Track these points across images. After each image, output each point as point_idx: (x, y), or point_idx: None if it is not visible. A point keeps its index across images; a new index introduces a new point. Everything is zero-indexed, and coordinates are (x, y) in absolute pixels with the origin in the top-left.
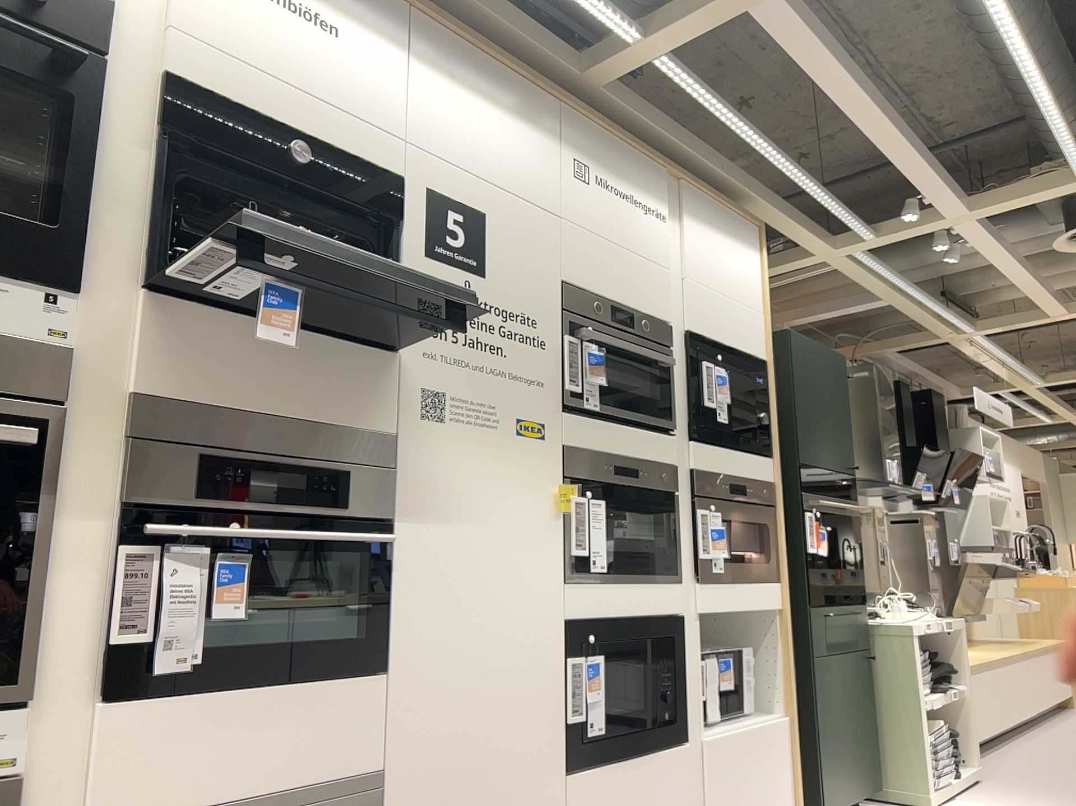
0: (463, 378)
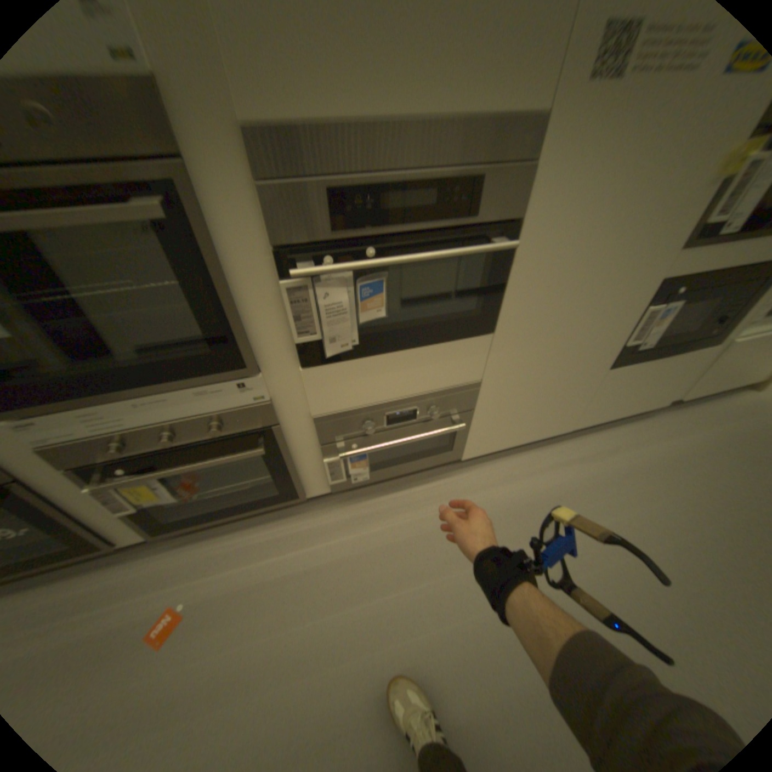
0: None
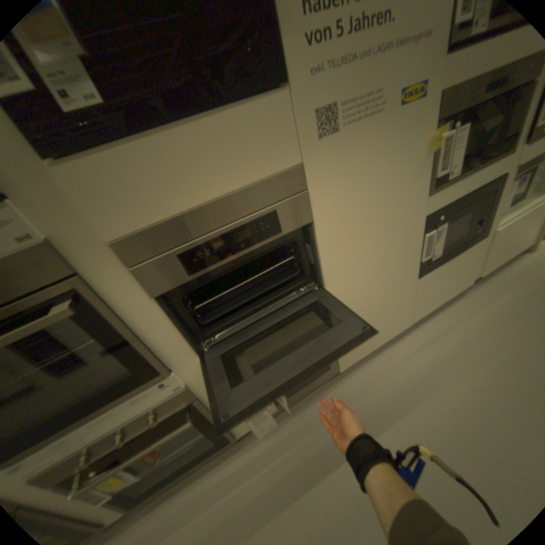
0: (351, 74)
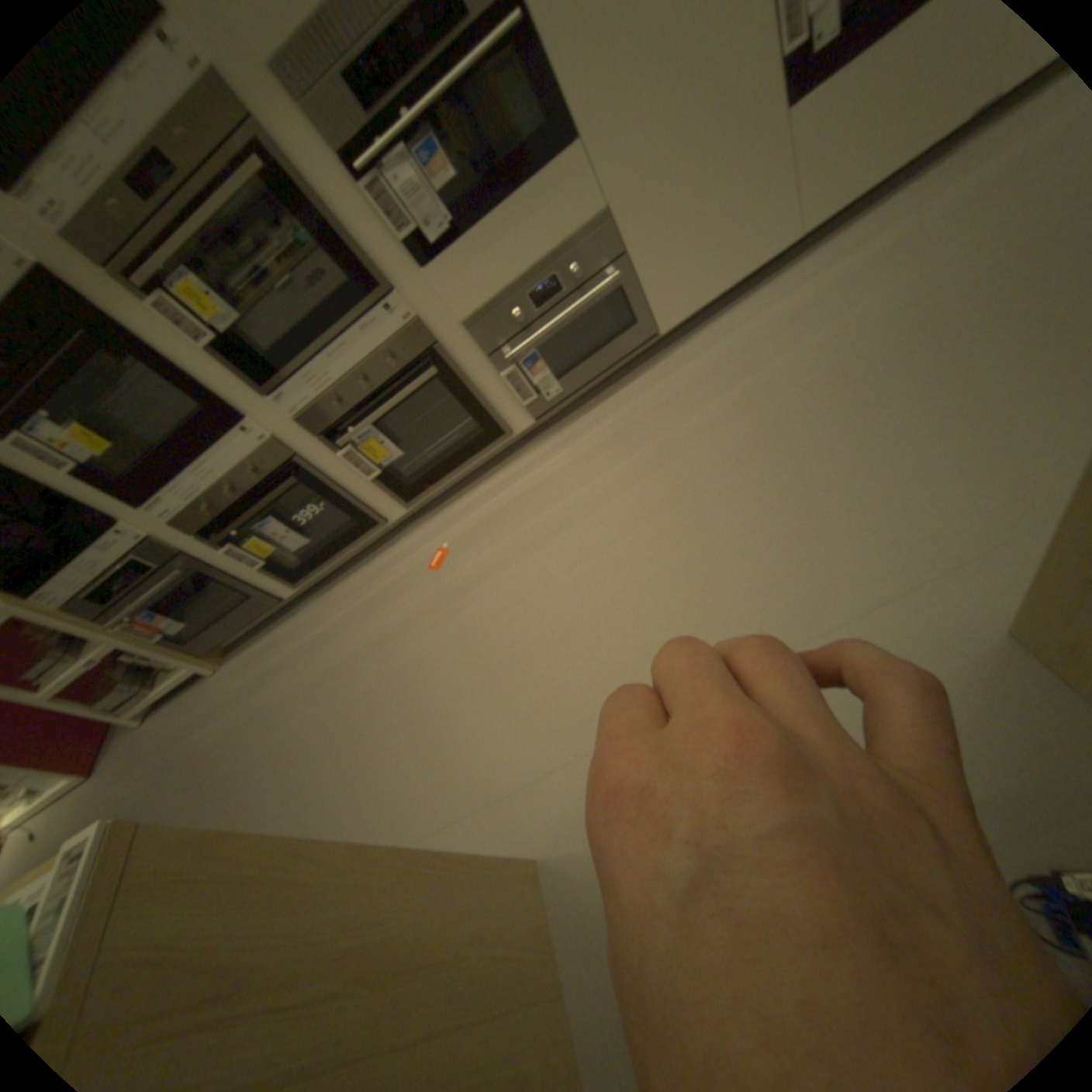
0: None
